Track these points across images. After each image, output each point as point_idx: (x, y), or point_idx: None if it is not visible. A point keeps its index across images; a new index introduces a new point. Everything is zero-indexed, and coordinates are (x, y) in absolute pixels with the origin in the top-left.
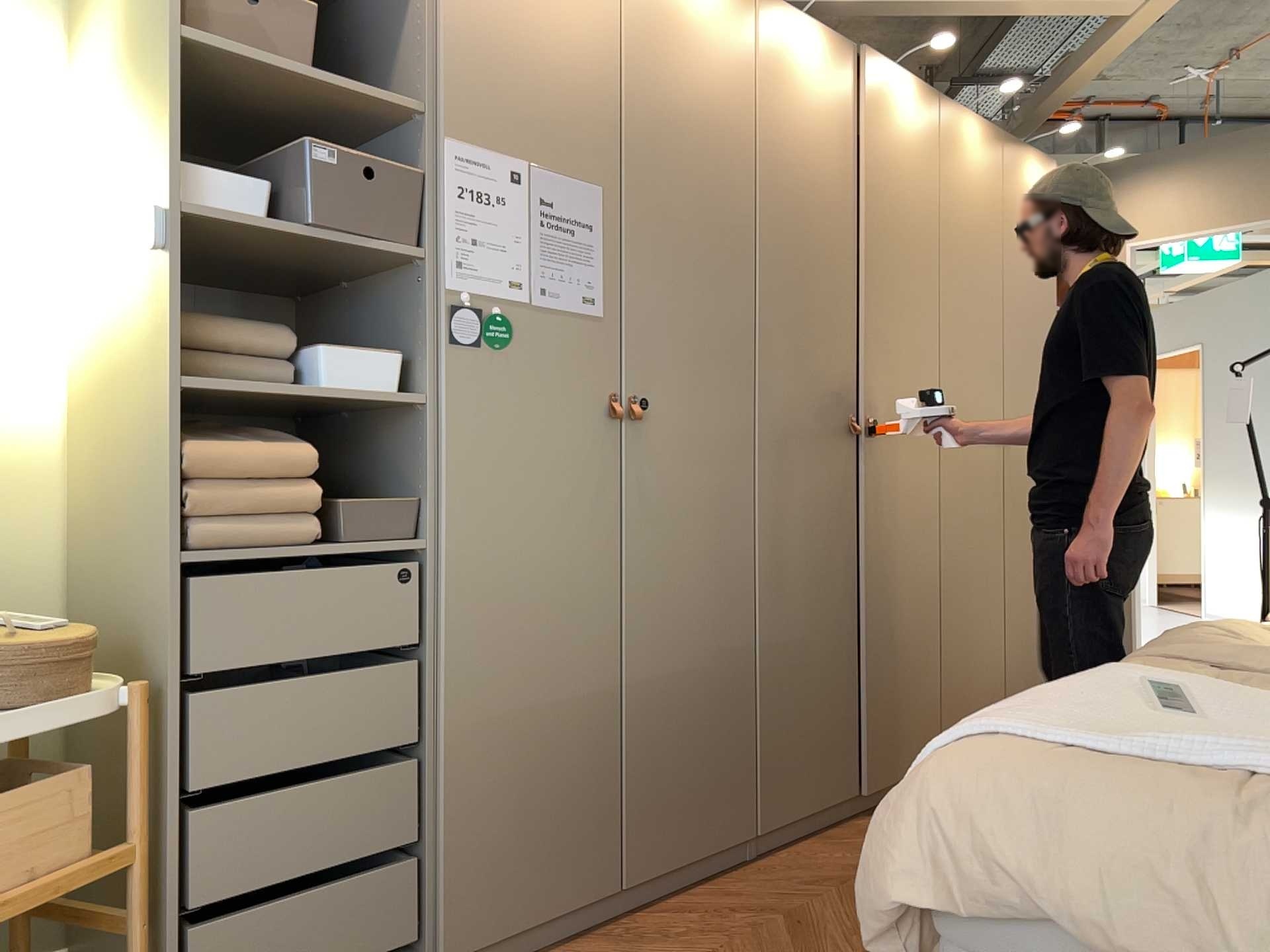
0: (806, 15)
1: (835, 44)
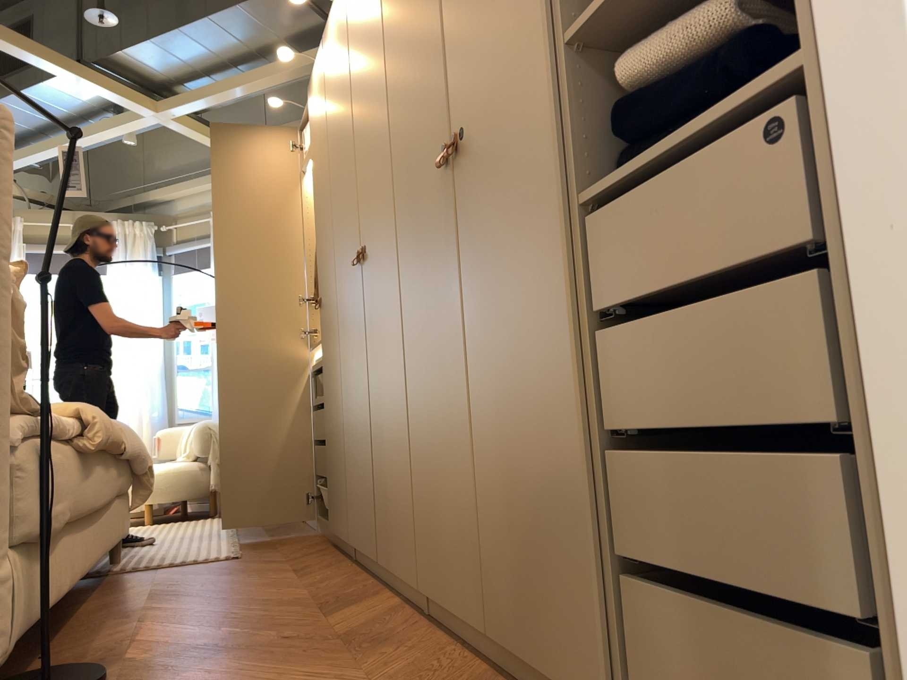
0: (335, 20)
1: (342, 8)
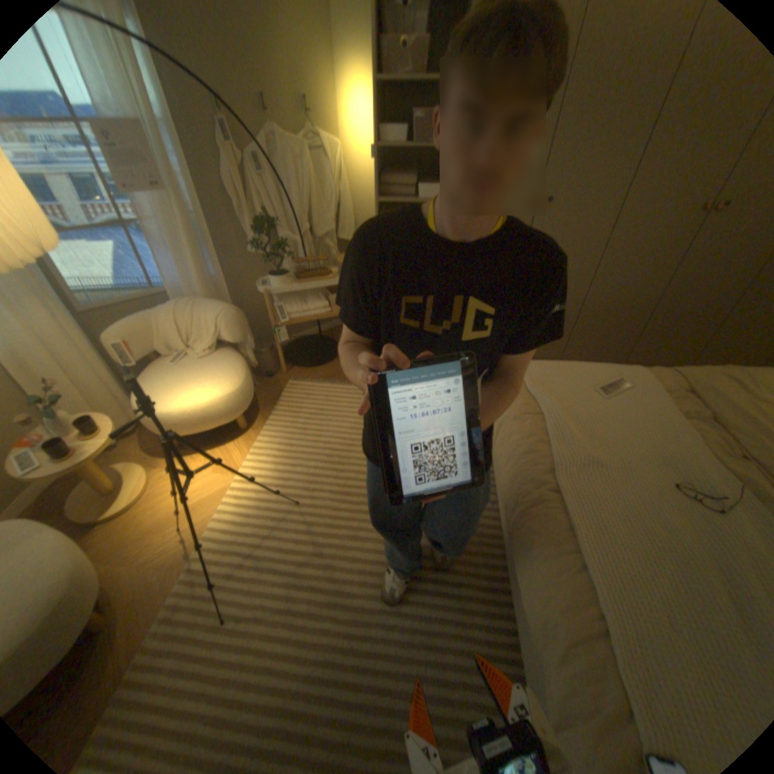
0: None
1: None
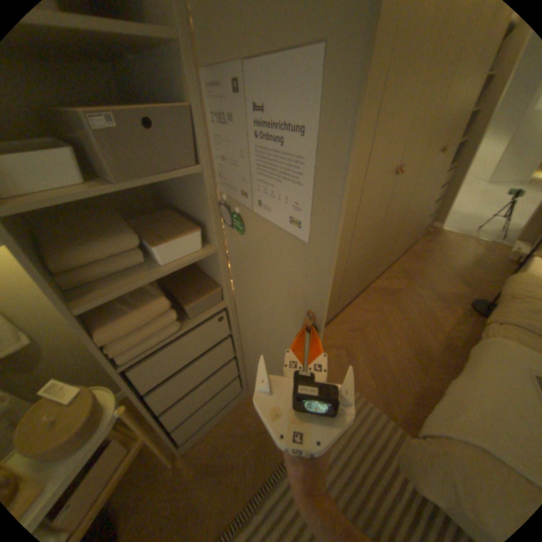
0: None
1: None
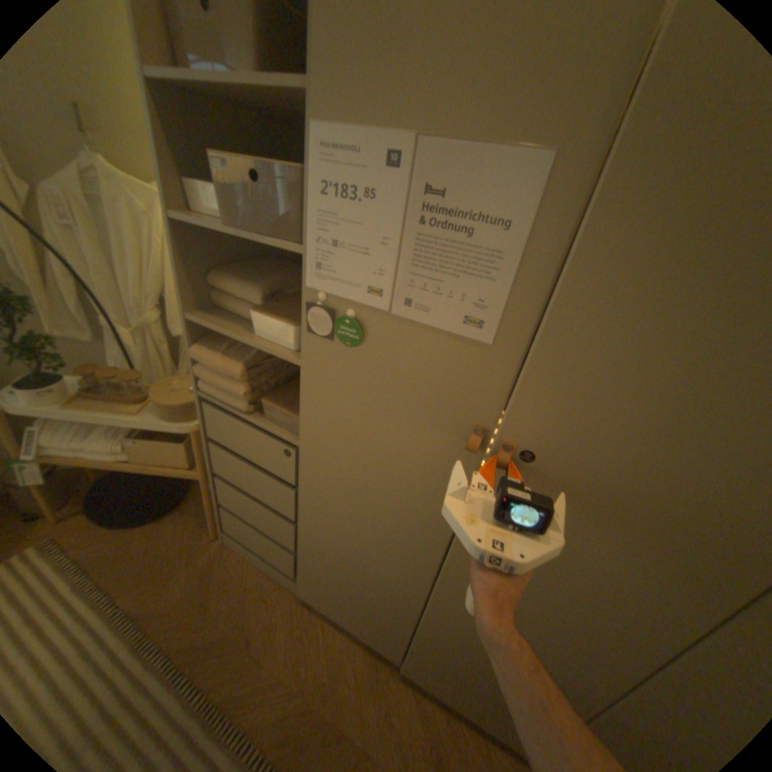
0: None
1: None
